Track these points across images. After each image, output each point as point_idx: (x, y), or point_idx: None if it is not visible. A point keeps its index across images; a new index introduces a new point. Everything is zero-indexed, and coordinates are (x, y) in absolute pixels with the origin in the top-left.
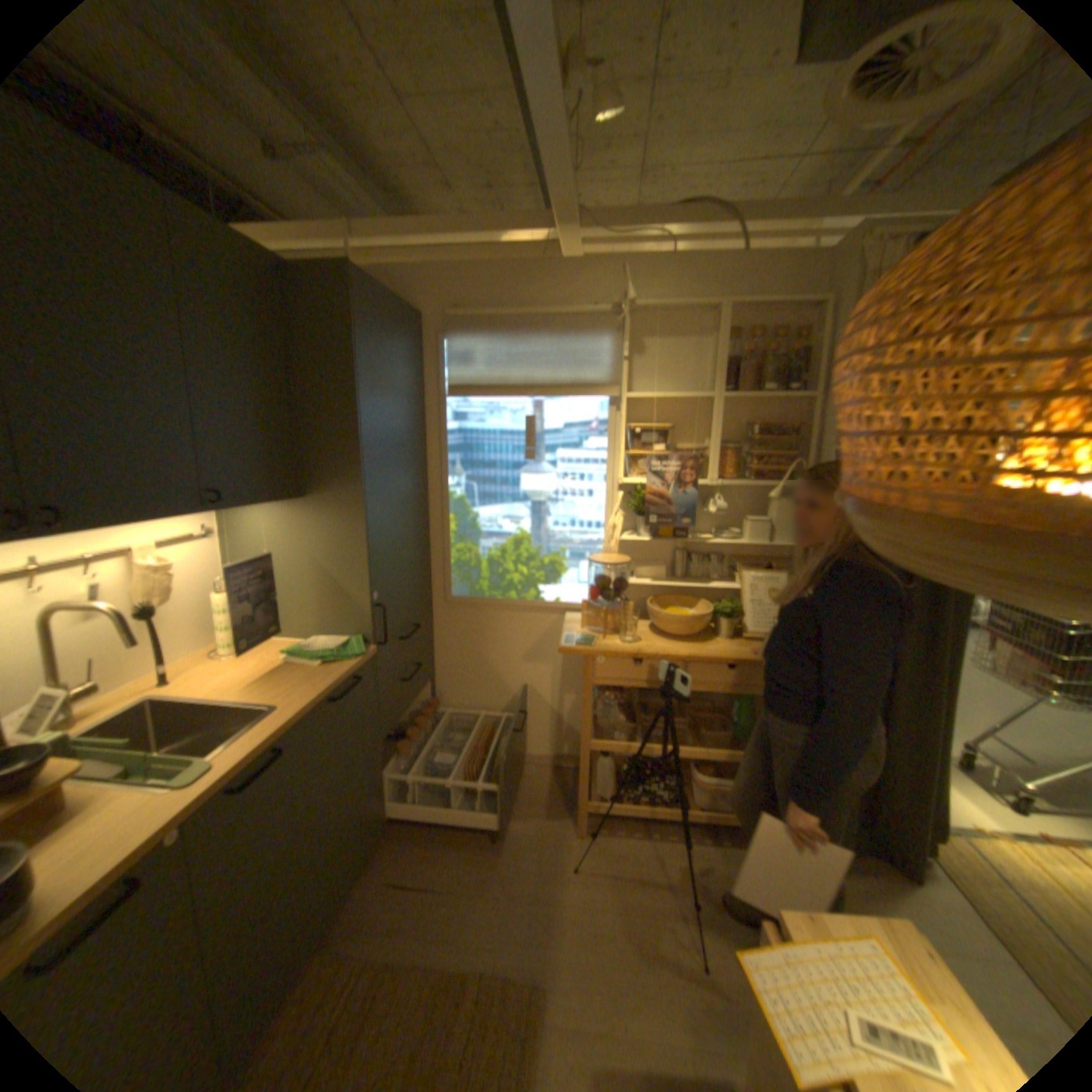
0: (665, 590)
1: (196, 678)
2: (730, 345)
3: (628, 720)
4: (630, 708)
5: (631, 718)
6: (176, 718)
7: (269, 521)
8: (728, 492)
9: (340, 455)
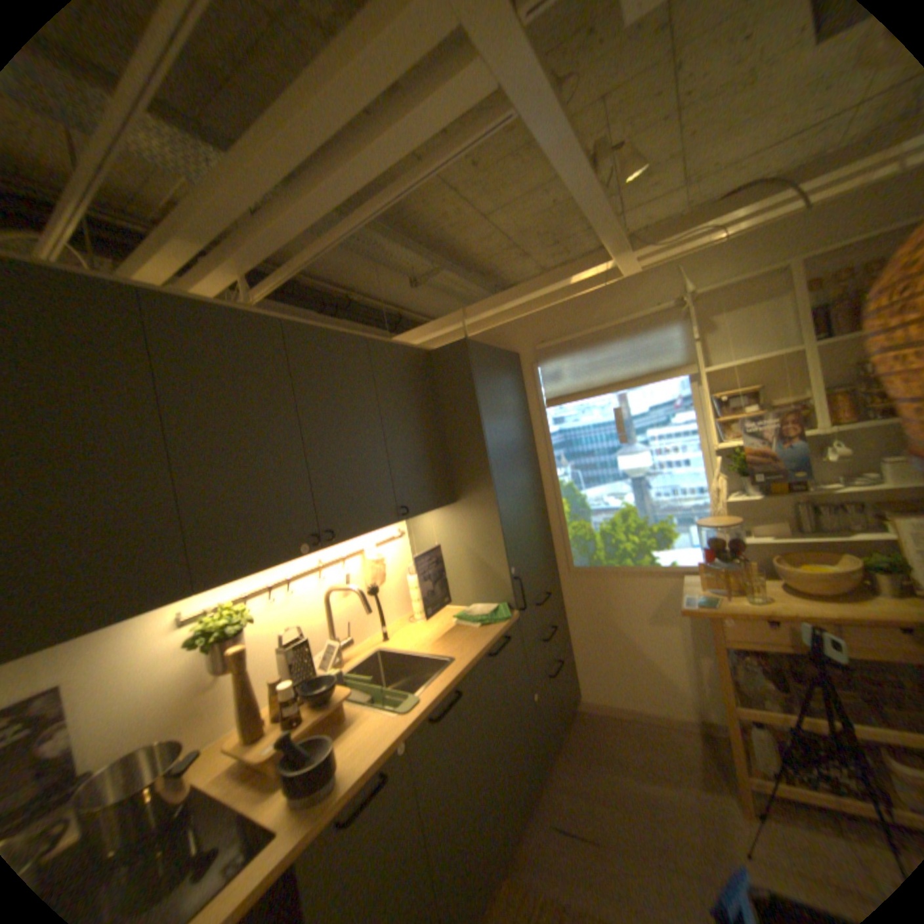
0: (794, 546)
1: (403, 635)
2: (812, 294)
3: (779, 687)
4: (780, 675)
5: (782, 686)
6: (394, 664)
7: (435, 521)
8: (850, 435)
9: (475, 467)
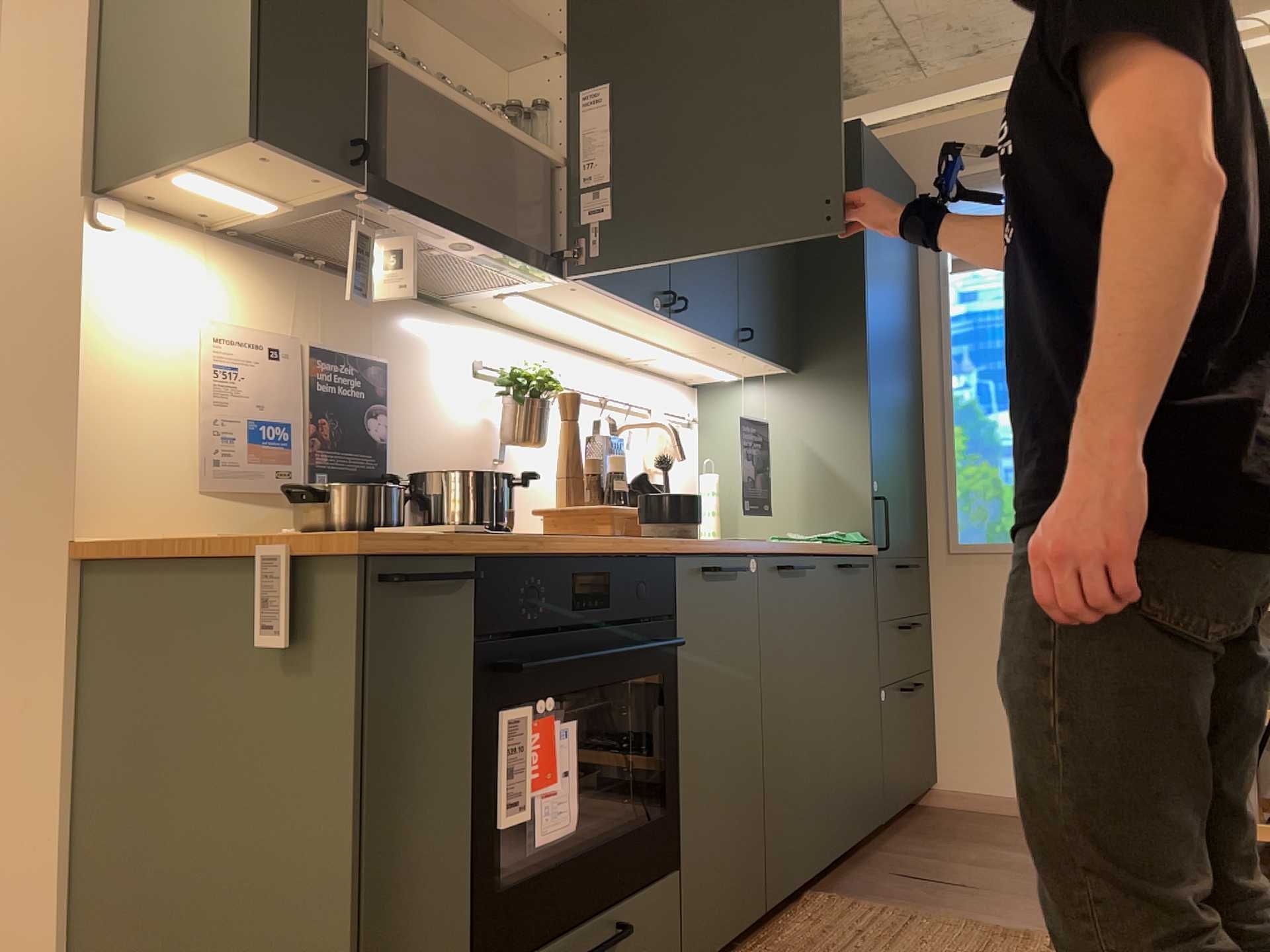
0: None
1: None
2: None
3: None
4: None
5: None
6: None
7: (757, 403)
8: None
9: (843, 317)
